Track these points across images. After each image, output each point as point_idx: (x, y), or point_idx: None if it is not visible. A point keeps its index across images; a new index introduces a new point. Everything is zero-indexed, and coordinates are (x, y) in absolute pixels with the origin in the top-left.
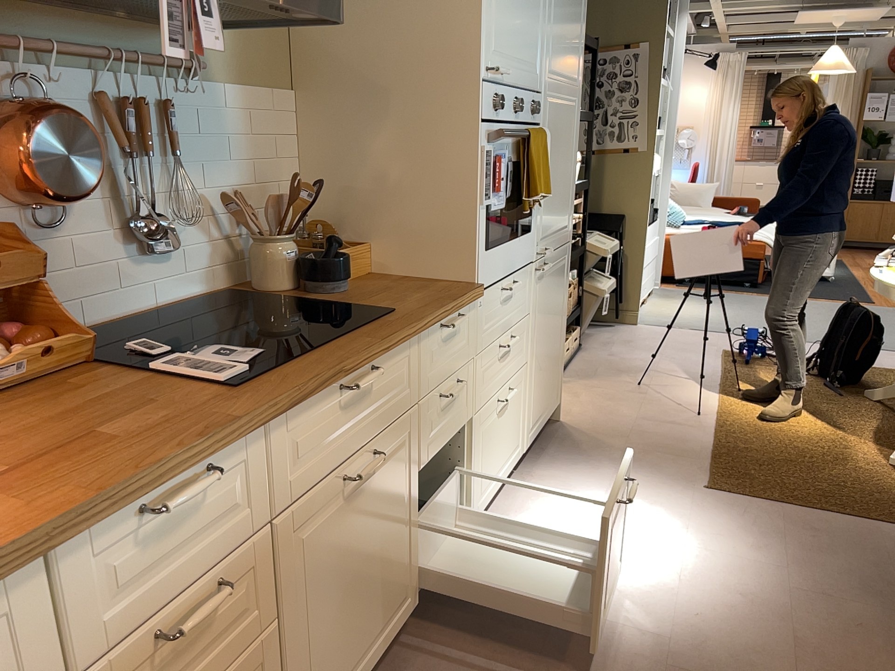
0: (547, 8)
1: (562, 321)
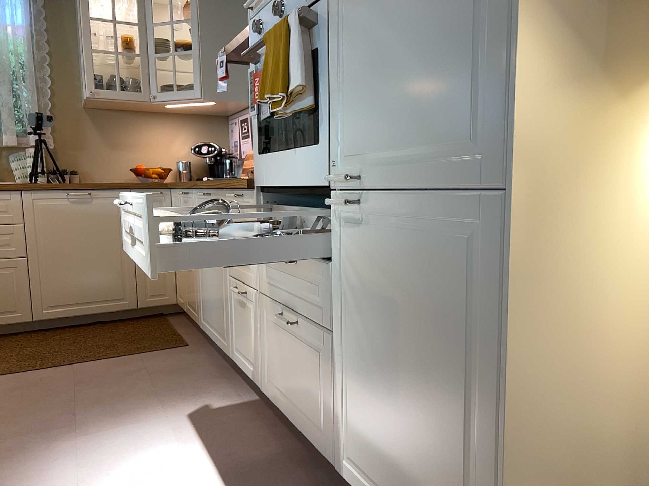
0: None
1: (486, 406)
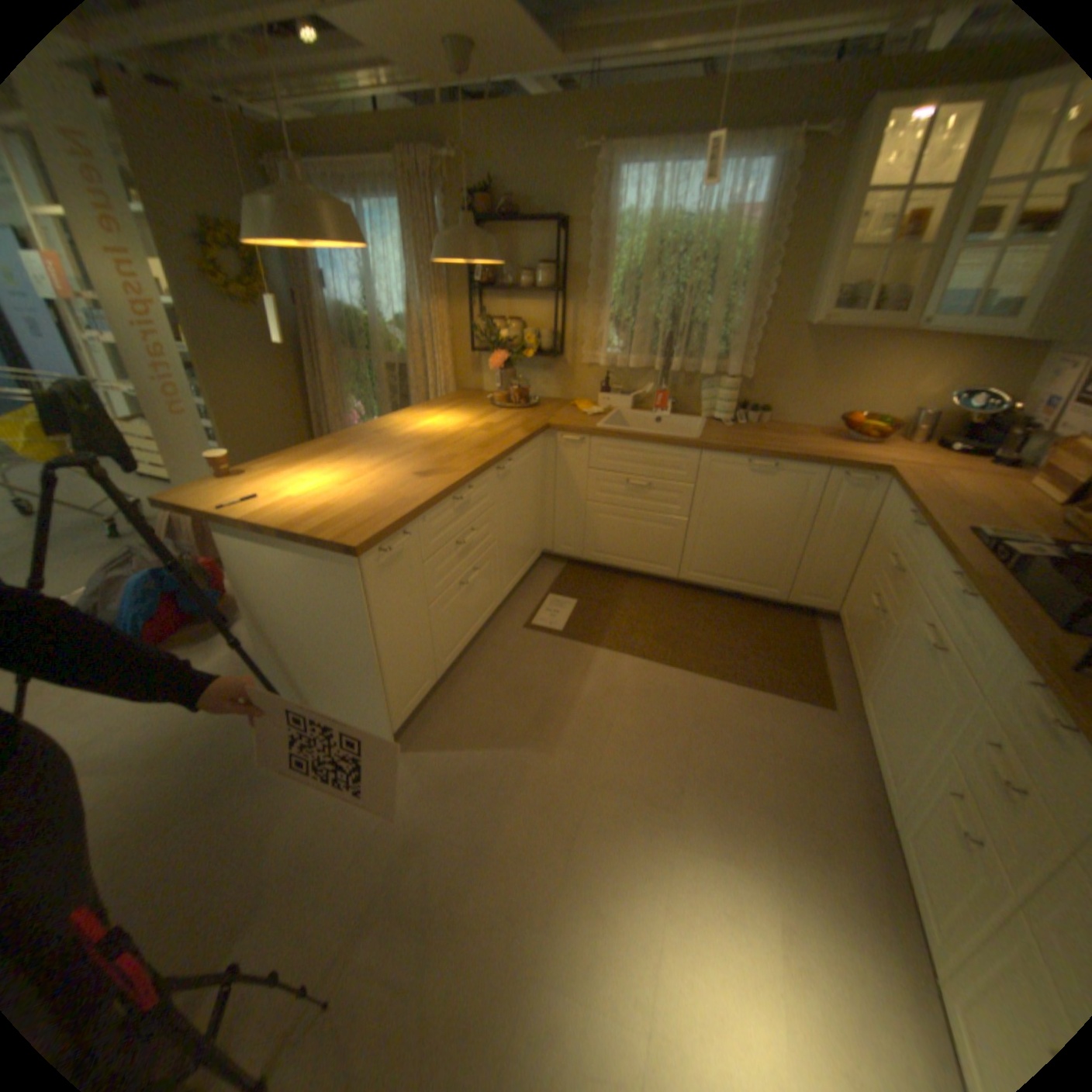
0: None
1: None
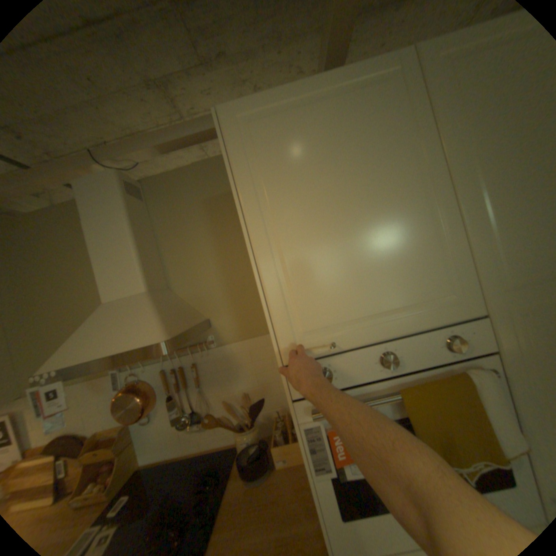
0: (464, 218)
1: None
